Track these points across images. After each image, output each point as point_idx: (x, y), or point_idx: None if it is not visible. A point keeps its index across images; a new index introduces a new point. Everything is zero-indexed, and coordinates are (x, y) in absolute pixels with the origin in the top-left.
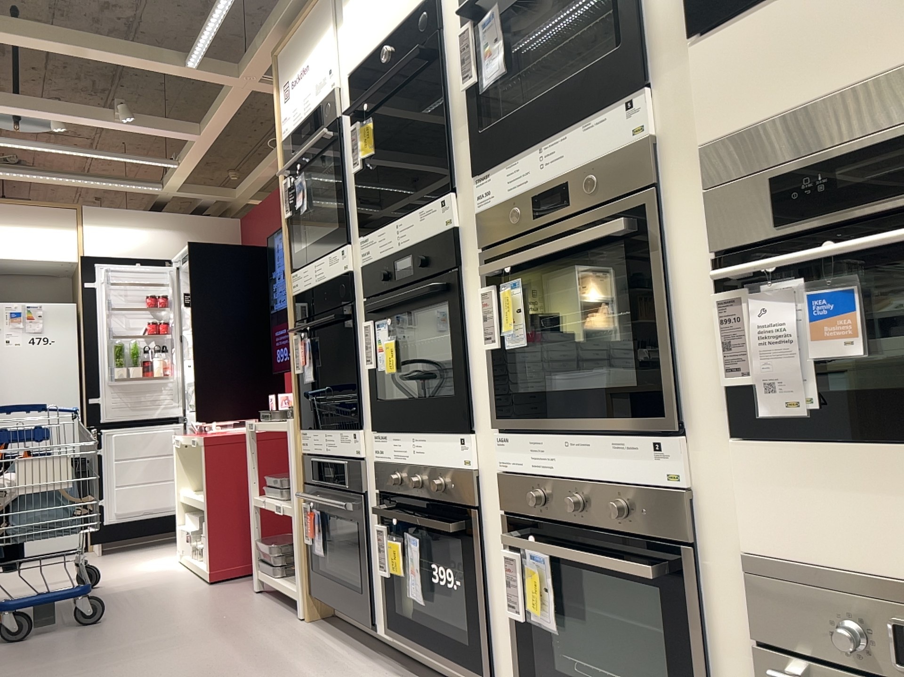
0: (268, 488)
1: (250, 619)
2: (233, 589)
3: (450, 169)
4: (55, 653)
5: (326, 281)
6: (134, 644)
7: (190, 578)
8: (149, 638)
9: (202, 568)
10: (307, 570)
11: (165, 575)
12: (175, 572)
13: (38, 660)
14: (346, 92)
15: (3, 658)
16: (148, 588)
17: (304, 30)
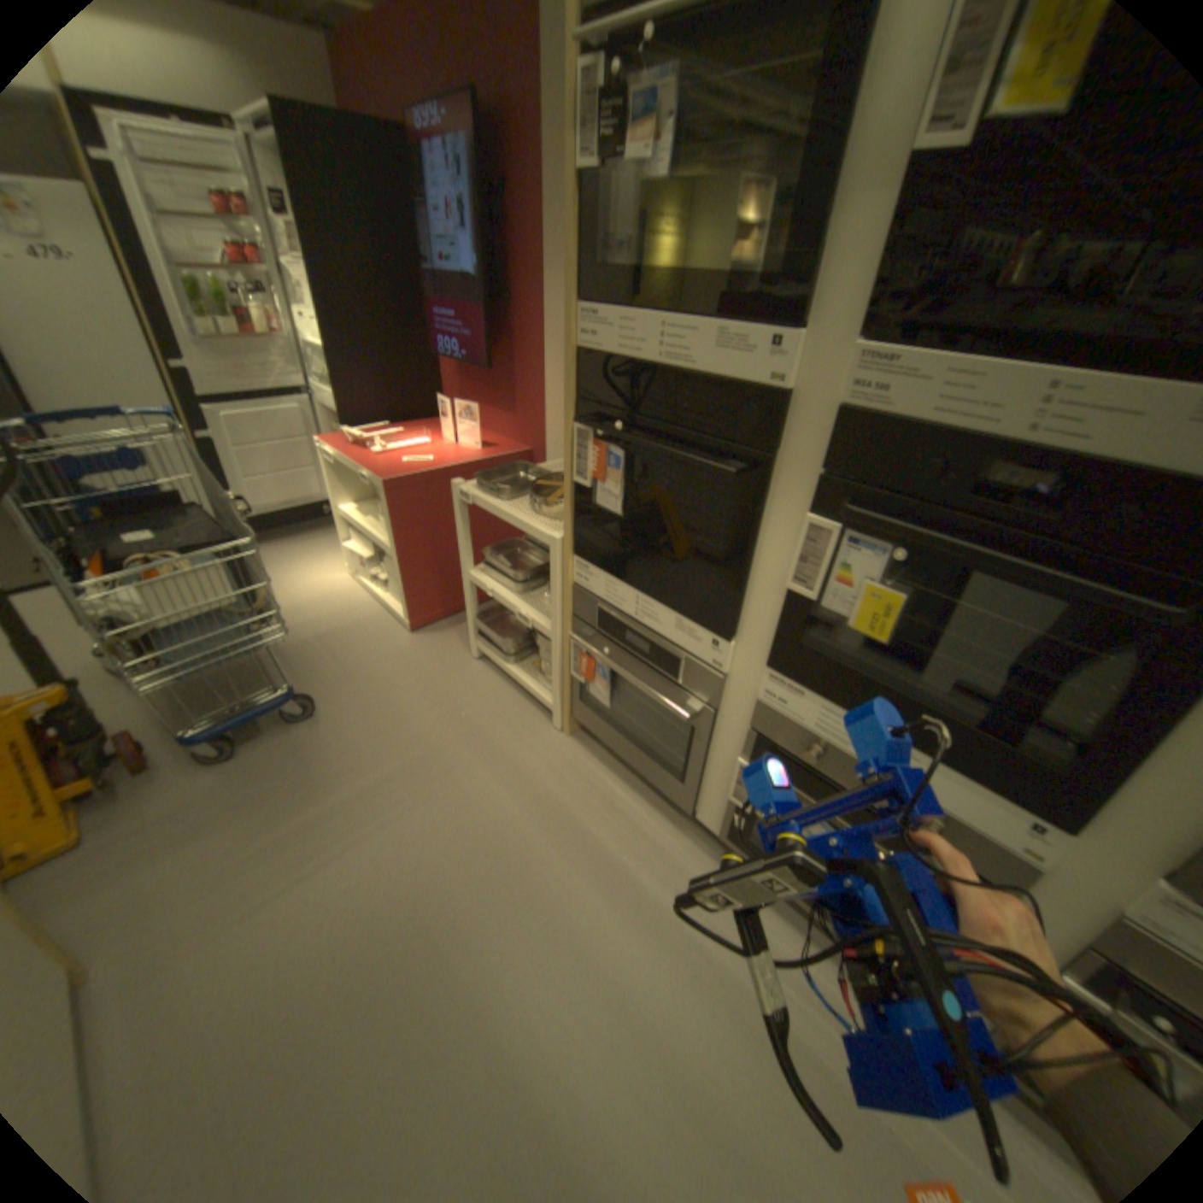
0: (488, 568)
1: (497, 726)
2: (445, 654)
3: None
4: (287, 798)
5: (692, 373)
6: (381, 781)
7: (381, 620)
8: (394, 766)
9: (397, 614)
10: (572, 700)
11: (348, 611)
12: (358, 605)
13: (270, 815)
14: None
15: (221, 807)
16: (340, 640)
17: None
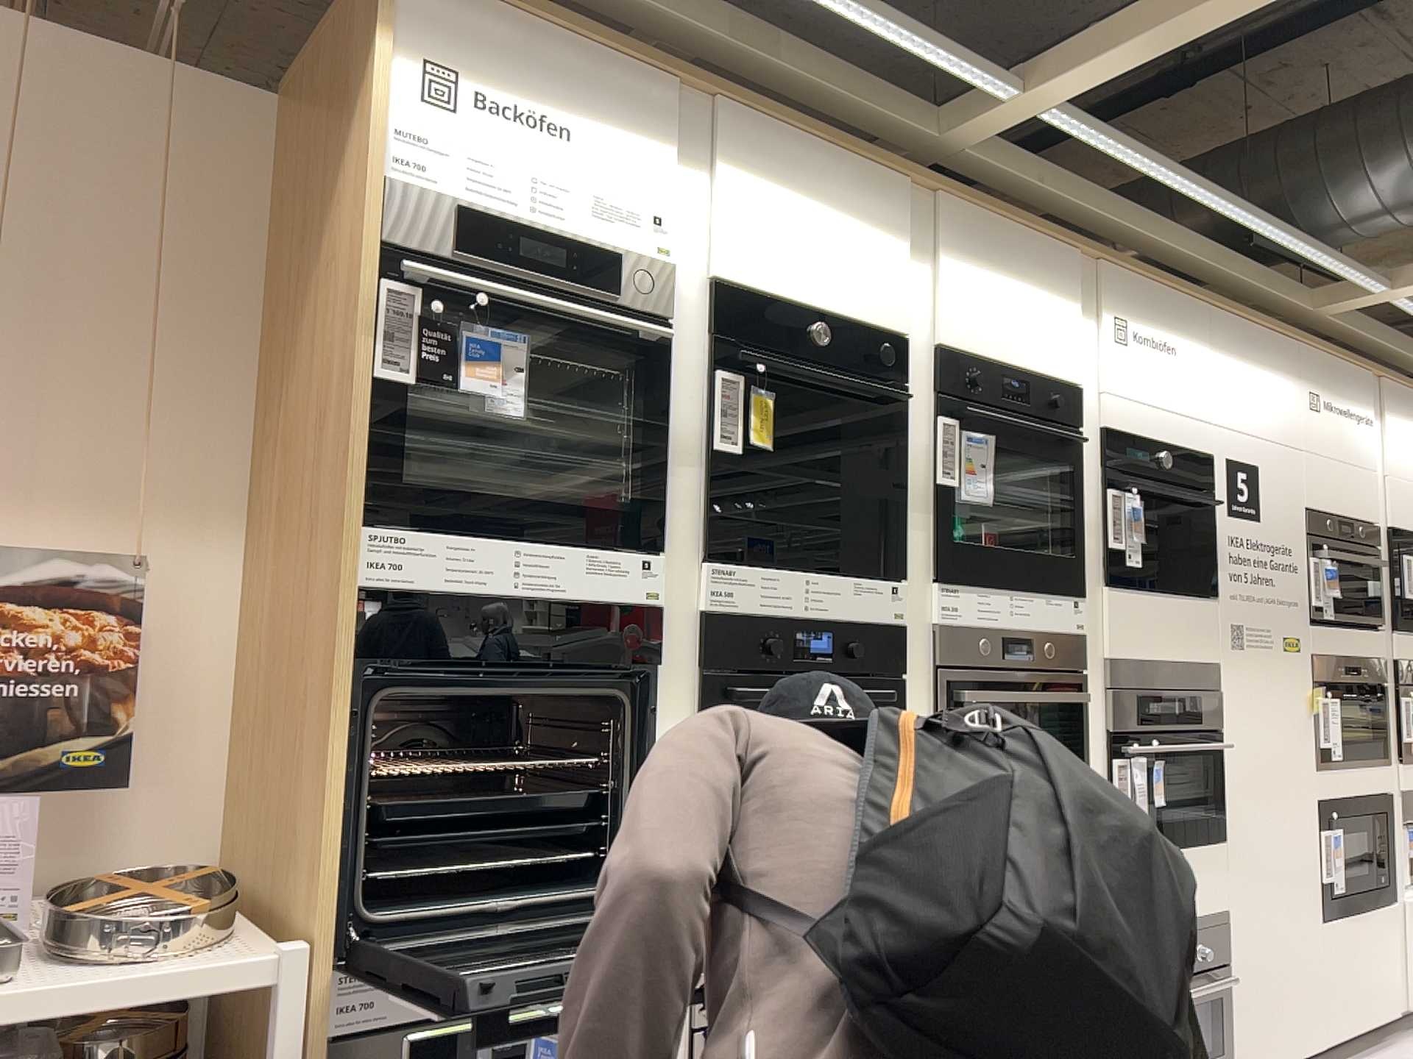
0: None
1: None
2: None
3: (900, 554)
4: None
5: (554, 601)
6: None
7: None
8: None
9: None
10: None
11: None
12: None
13: None
14: (692, 291)
15: None
16: None
17: (571, 55)
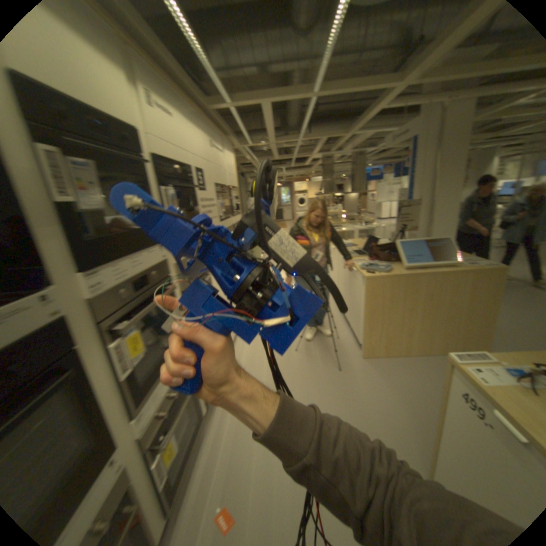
0: None
1: None
2: None
3: (42, 265)
4: None
5: None
6: None
7: None
8: None
9: None
10: None
11: None
12: None
13: None
14: None
15: None
16: None
17: None
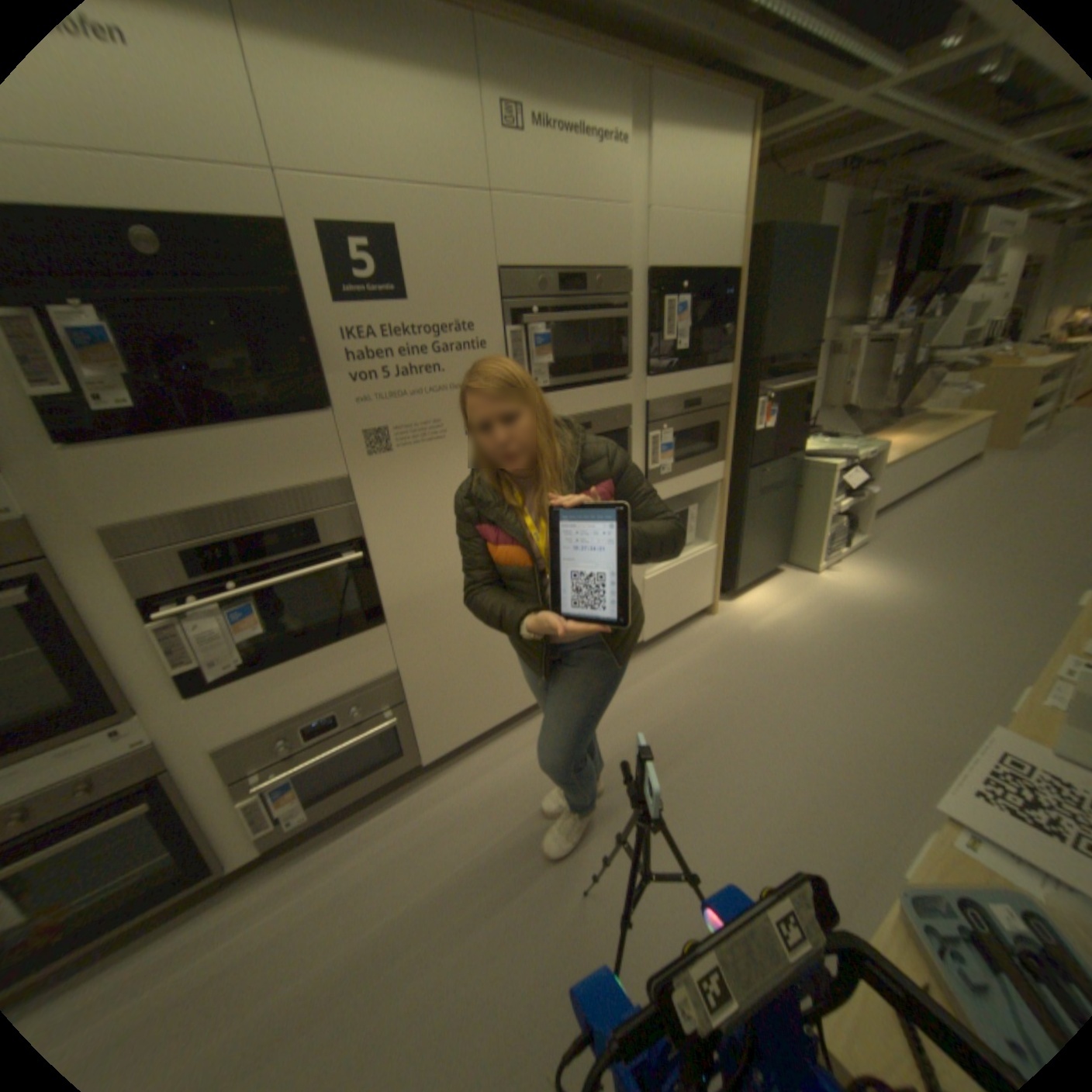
0: None
1: None
2: None
3: None
4: None
5: None
6: None
7: None
8: None
9: None
10: None
11: None
12: None
13: None
14: None
15: None
16: None
17: None
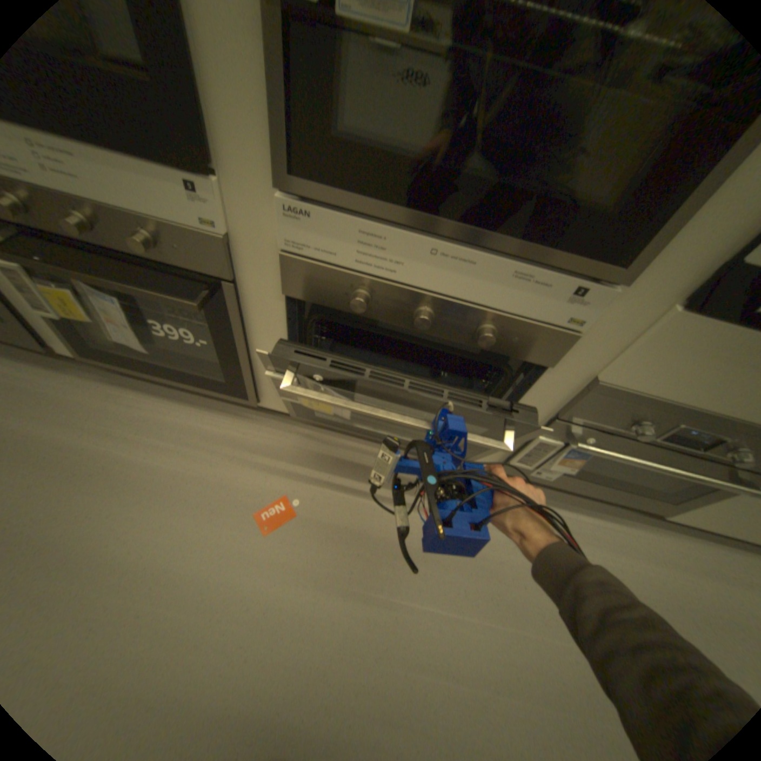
0: None
1: None
2: None
3: None
4: None
5: None
6: None
7: None
8: None
9: None
10: None
11: None
12: None
13: None
14: None
15: None
16: None
17: None
